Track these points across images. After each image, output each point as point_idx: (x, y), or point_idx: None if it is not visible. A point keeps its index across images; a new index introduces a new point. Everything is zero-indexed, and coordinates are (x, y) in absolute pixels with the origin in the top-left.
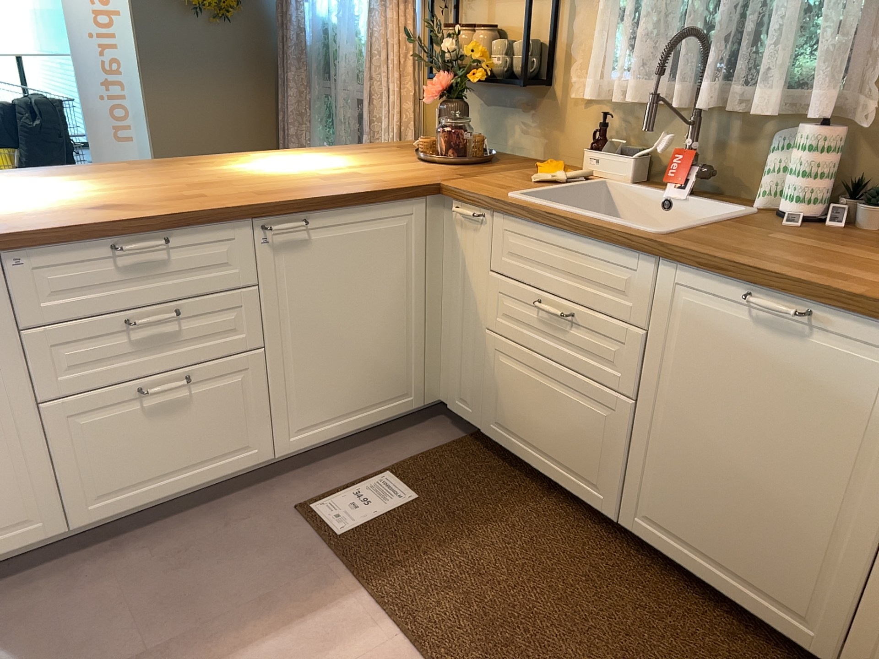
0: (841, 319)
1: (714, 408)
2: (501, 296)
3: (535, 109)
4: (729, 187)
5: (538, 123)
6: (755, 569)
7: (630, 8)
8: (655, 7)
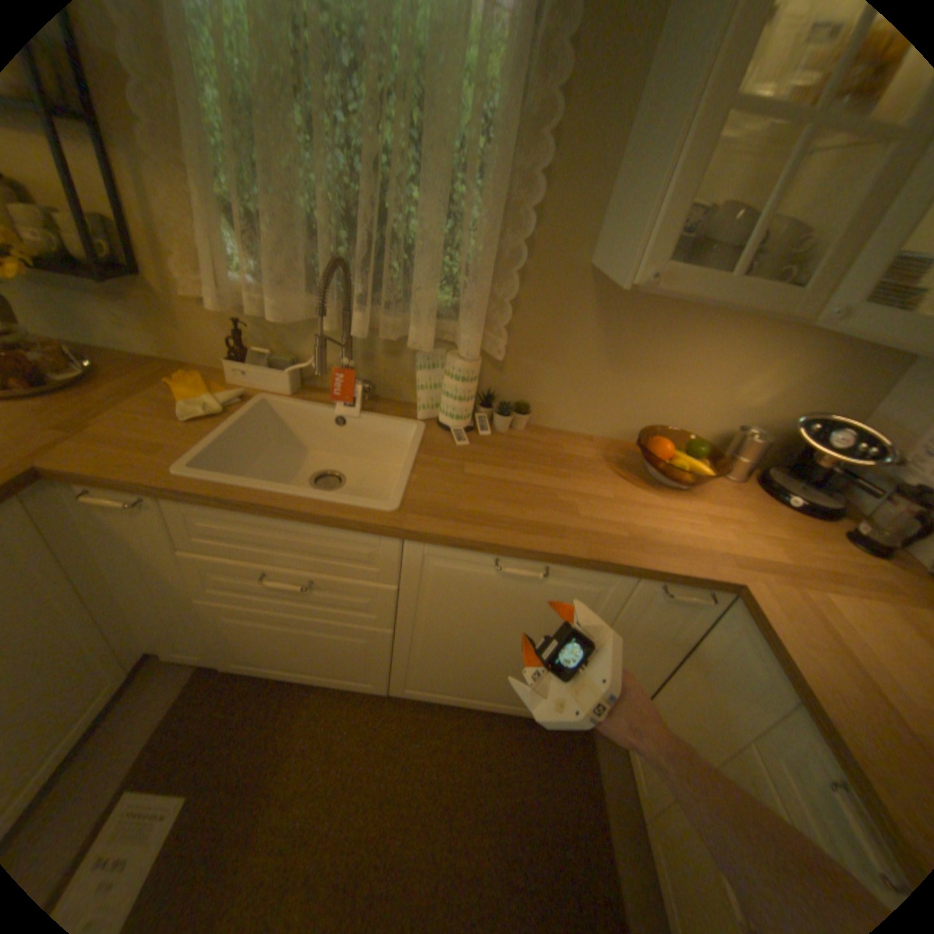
0: (571, 569)
1: (468, 626)
2: (203, 573)
3: (125, 298)
4: (385, 390)
5: (138, 315)
6: (503, 696)
7: (233, 197)
8: (267, 202)
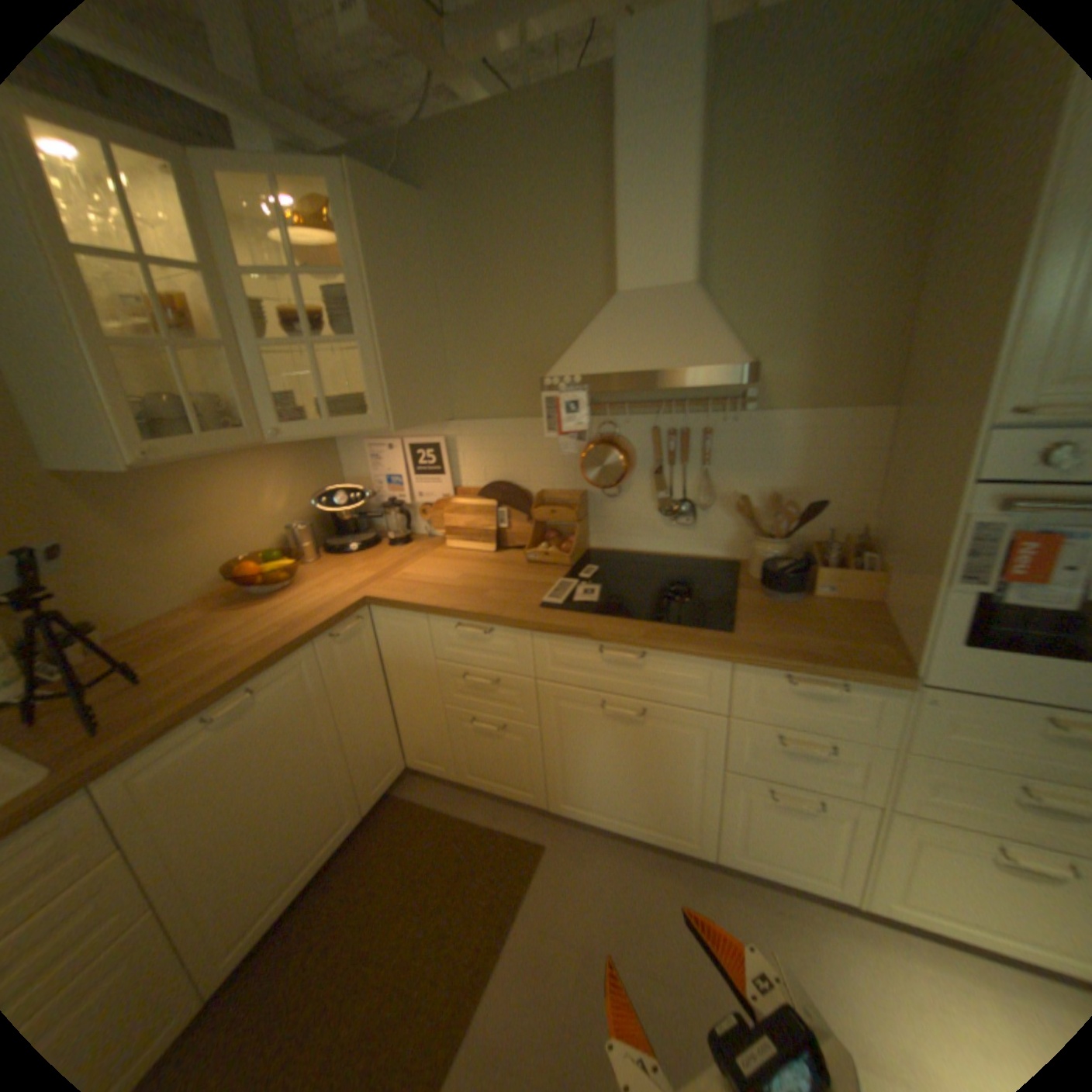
0: (265, 677)
1: (228, 812)
2: None
3: None
4: None
5: None
6: (312, 844)
7: None
8: None
